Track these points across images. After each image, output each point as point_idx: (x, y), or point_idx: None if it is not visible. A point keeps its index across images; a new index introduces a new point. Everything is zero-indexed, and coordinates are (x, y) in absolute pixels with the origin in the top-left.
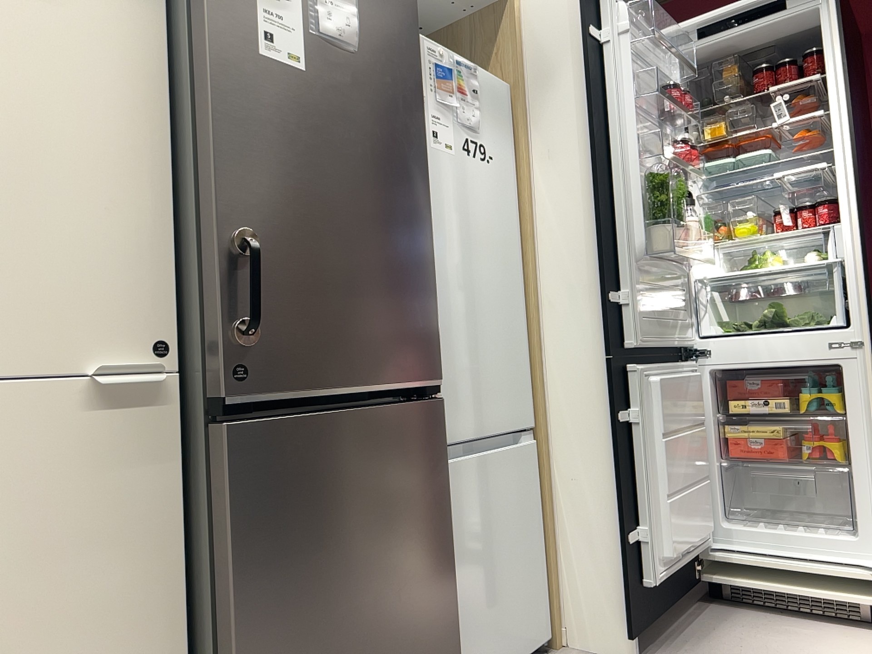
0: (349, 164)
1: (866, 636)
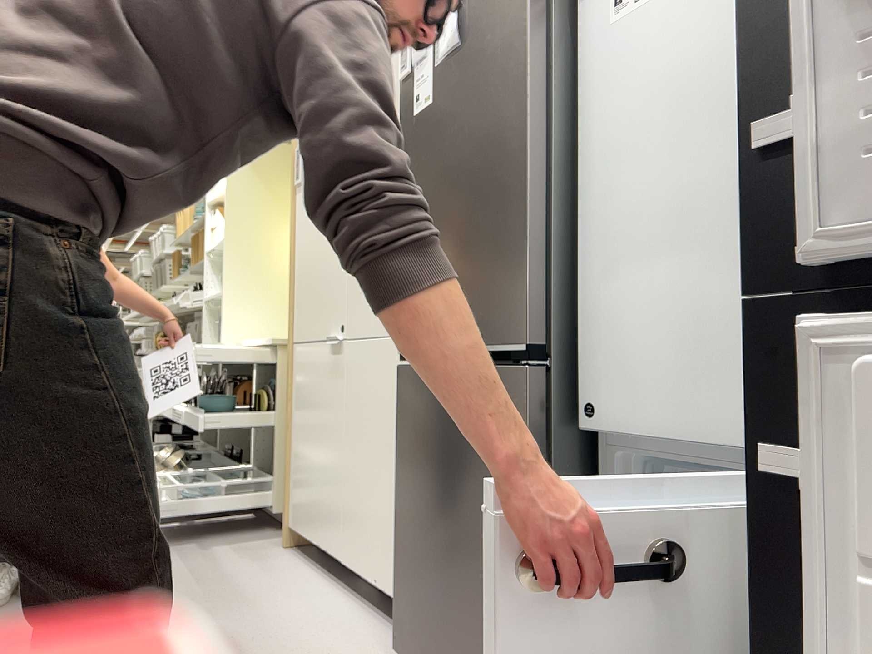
0: (454, 154)
1: None
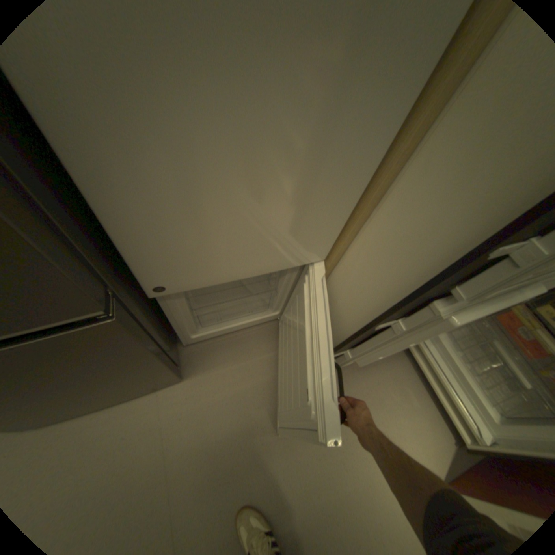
0: None
1: (439, 432)
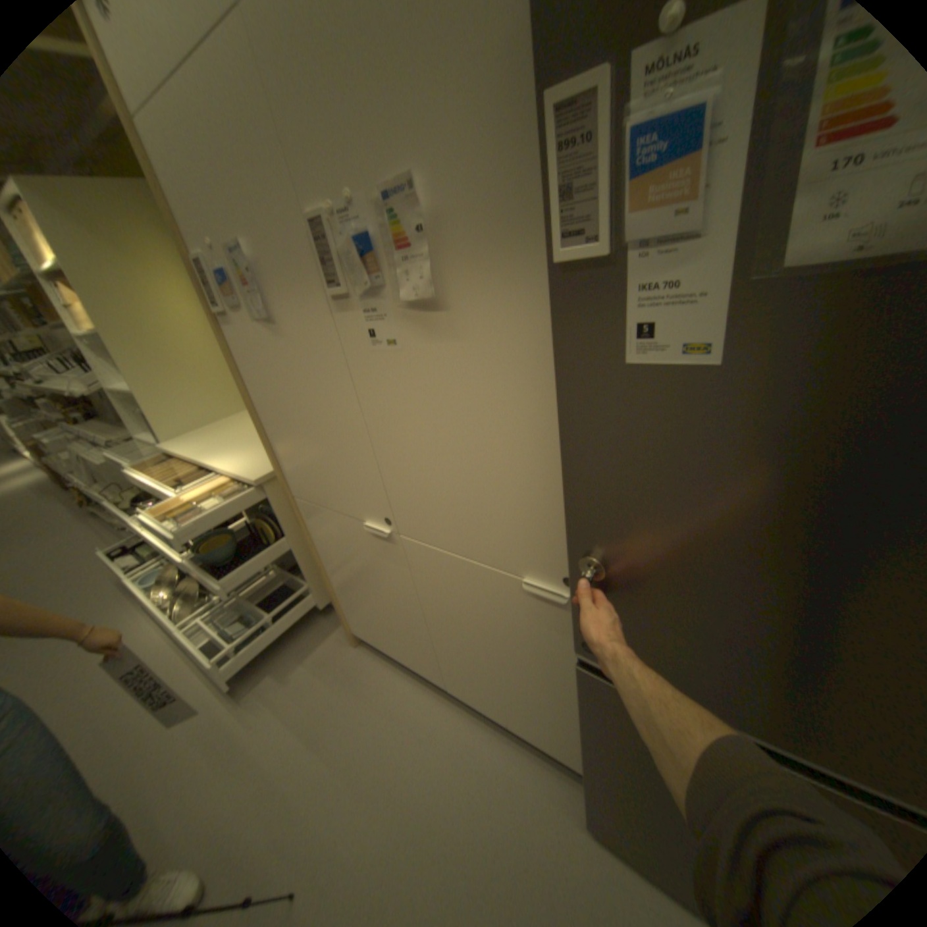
0: (817, 503)
1: None
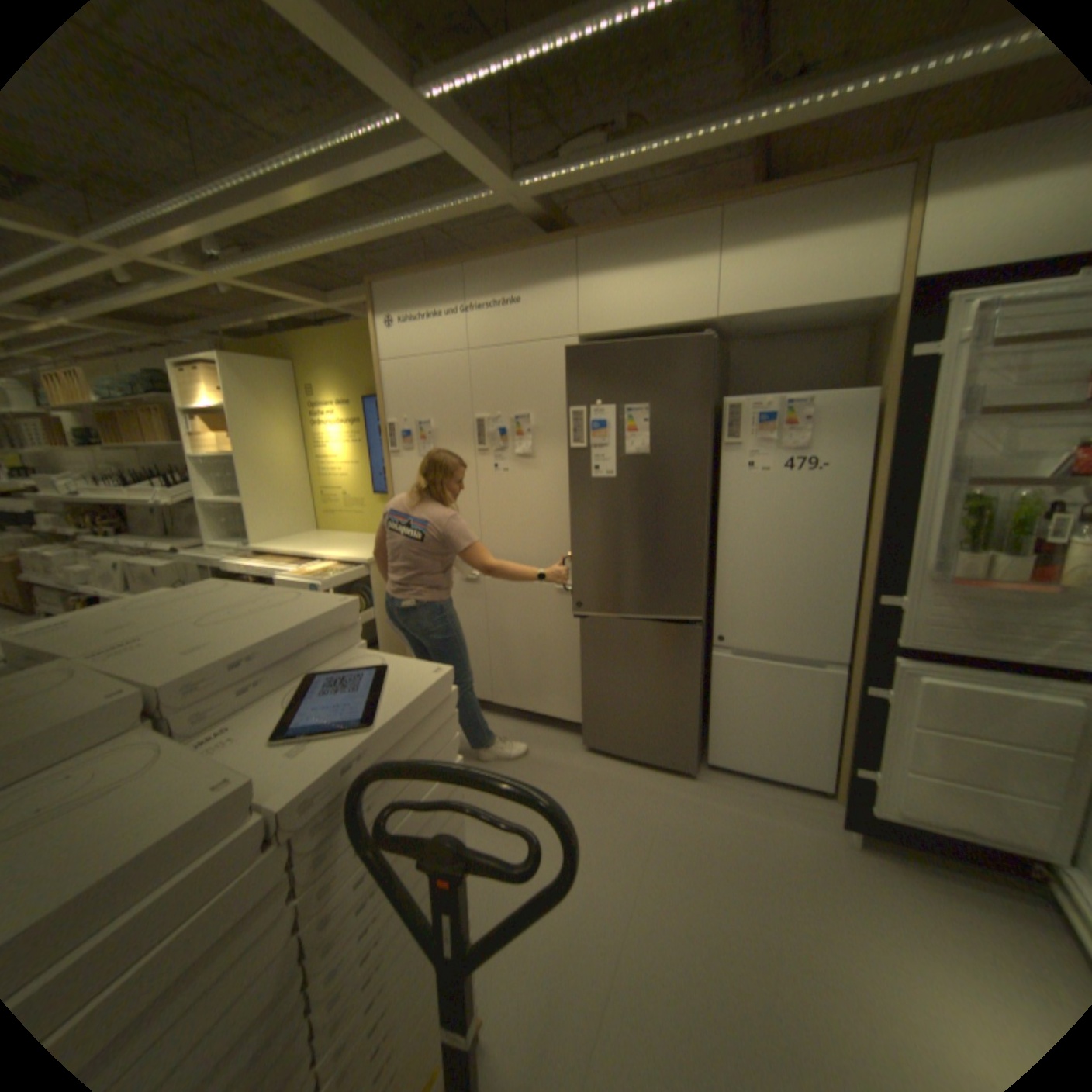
0: (642, 513)
1: None
